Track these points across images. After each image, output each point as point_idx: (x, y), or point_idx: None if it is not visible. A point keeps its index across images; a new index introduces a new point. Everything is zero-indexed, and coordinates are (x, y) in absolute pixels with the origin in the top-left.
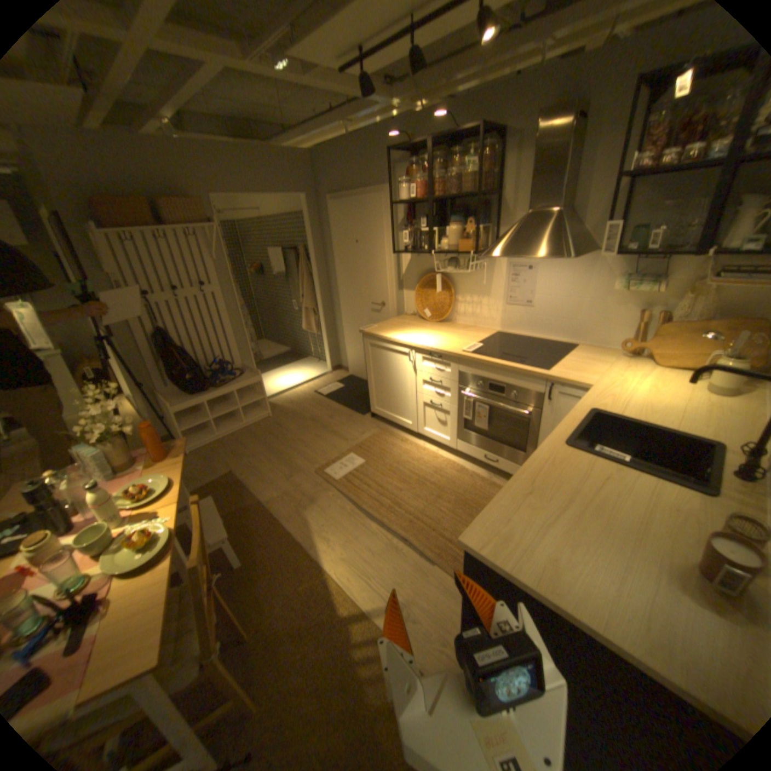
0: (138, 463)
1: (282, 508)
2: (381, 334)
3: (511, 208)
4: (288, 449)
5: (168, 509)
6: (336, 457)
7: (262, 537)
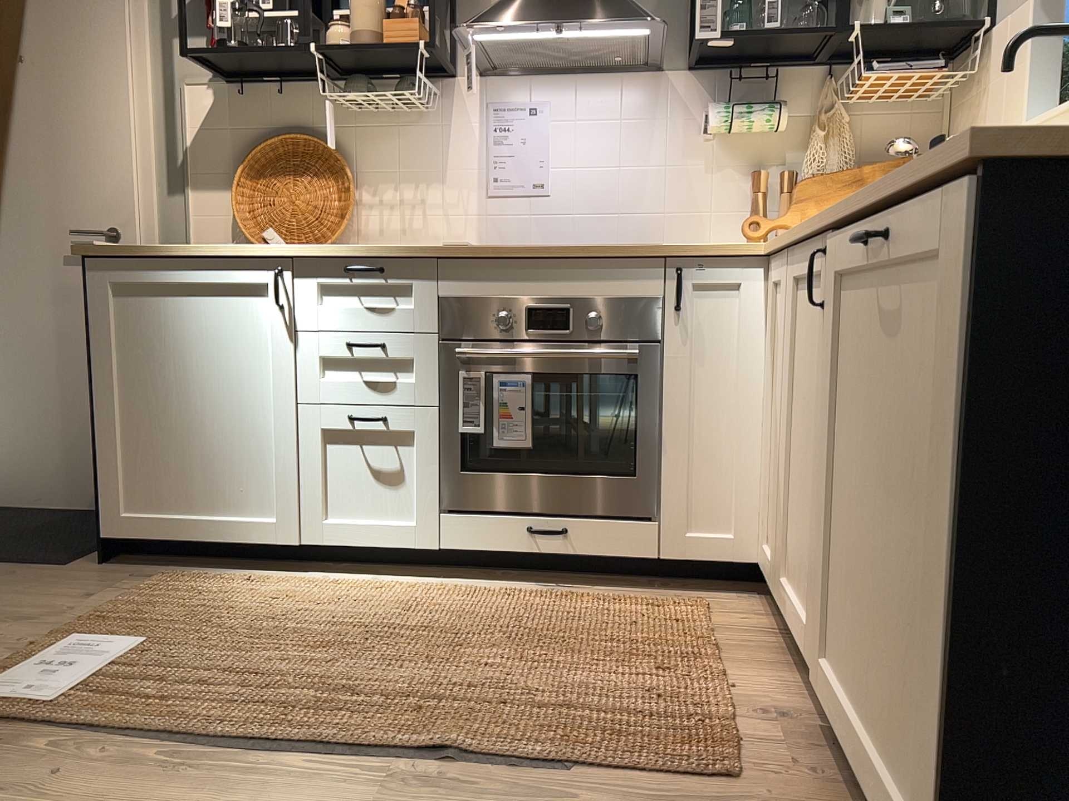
0: None
1: None
2: (164, 246)
3: None
4: None
5: None
6: (11, 661)
7: None
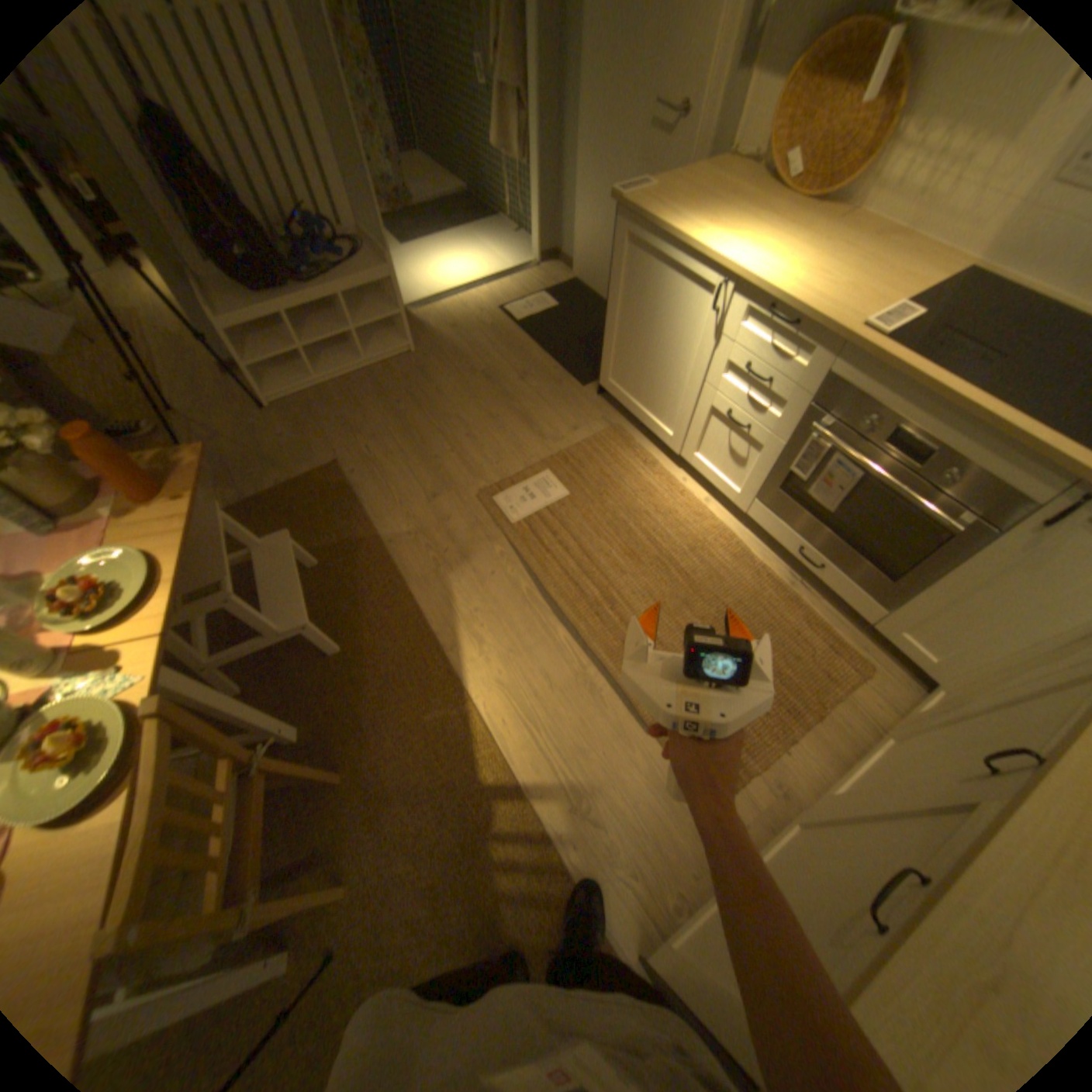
0: (102, 496)
1: (414, 558)
2: (664, 214)
3: None
4: (436, 434)
5: (141, 650)
6: (519, 474)
7: (376, 608)
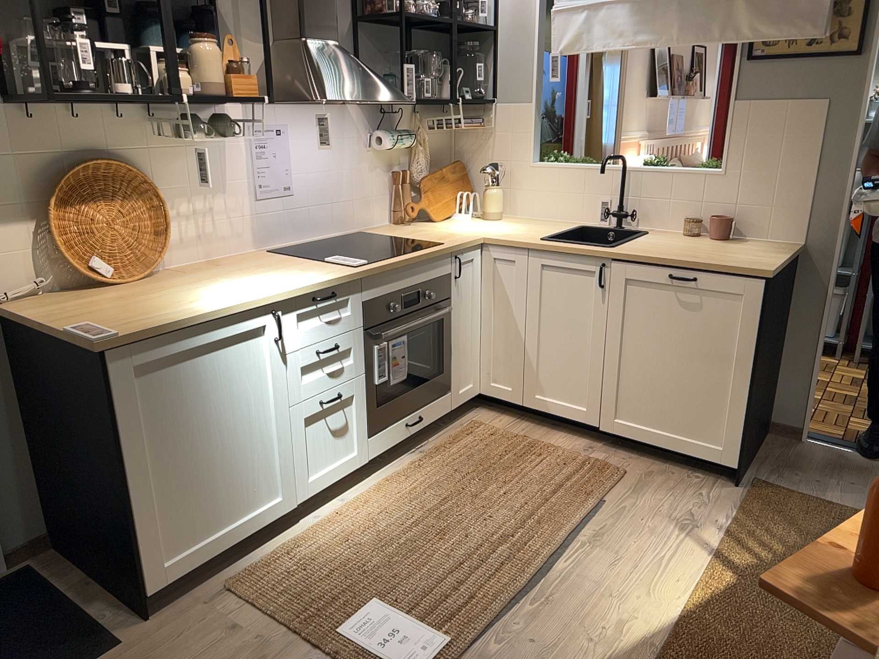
0: None
1: None
2: (172, 317)
3: (236, 32)
4: None
5: None
6: None
7: None
